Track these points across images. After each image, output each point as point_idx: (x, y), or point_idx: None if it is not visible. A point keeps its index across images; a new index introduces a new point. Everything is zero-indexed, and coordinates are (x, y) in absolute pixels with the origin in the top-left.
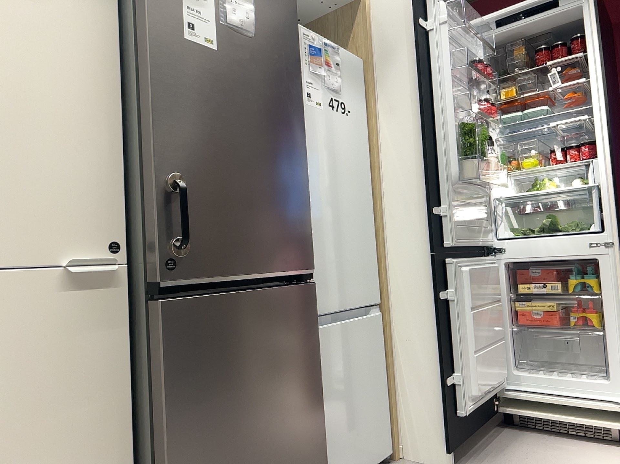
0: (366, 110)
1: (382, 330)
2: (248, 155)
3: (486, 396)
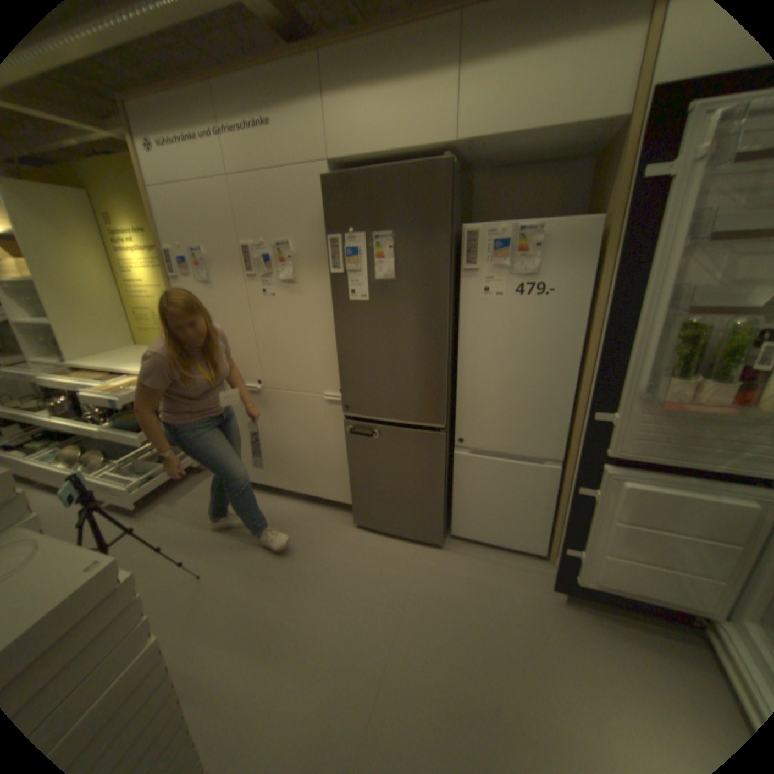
0: (601, 277)
1: (563, 480)
2: (390, 357)
3: (639, 598)
